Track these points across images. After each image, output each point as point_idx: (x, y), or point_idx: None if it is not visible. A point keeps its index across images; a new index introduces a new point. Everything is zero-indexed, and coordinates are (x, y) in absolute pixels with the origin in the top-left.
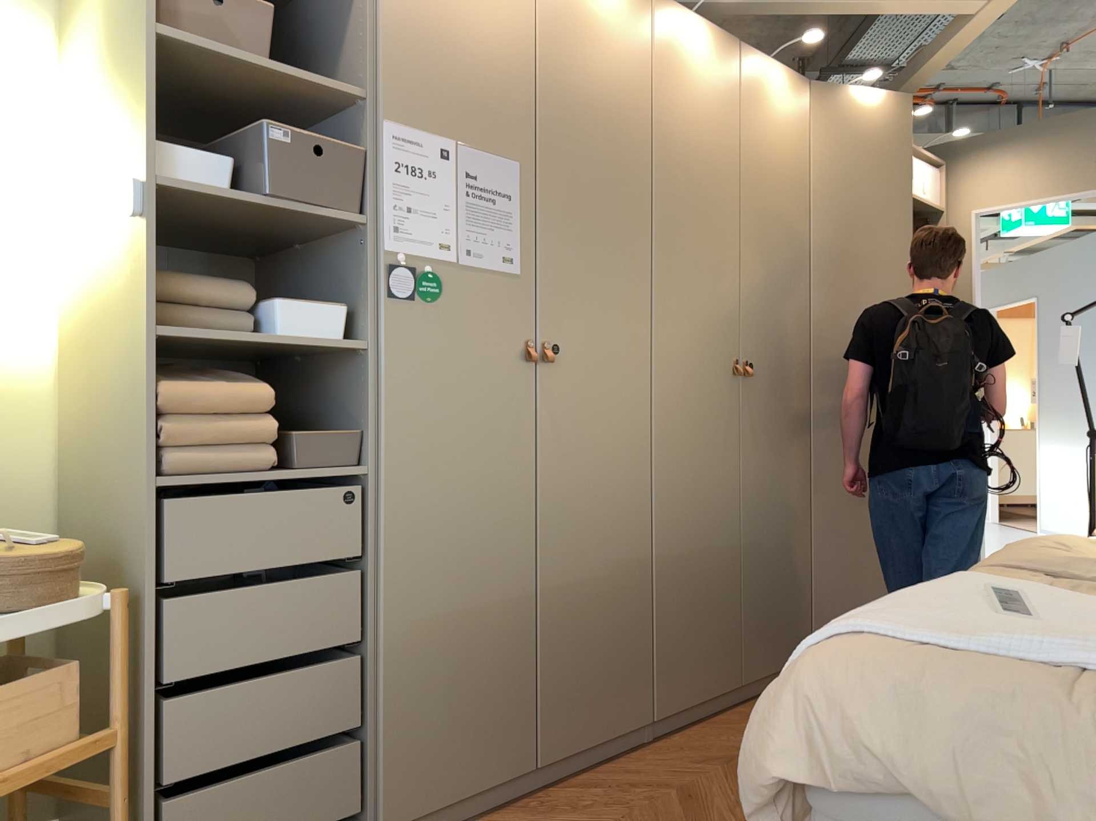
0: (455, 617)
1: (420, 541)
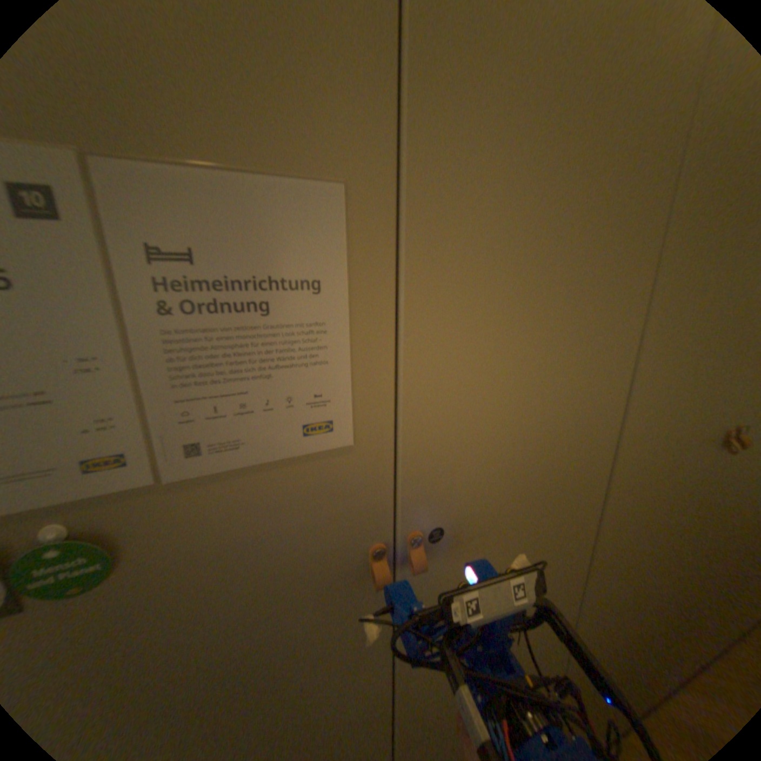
0: None
1: None
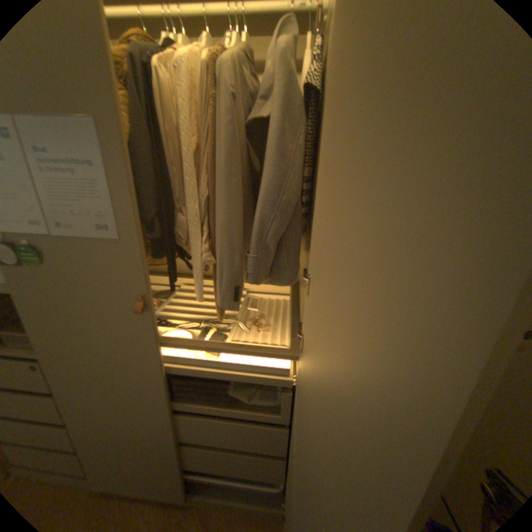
0: (114, 436)
1: (81, 399)
